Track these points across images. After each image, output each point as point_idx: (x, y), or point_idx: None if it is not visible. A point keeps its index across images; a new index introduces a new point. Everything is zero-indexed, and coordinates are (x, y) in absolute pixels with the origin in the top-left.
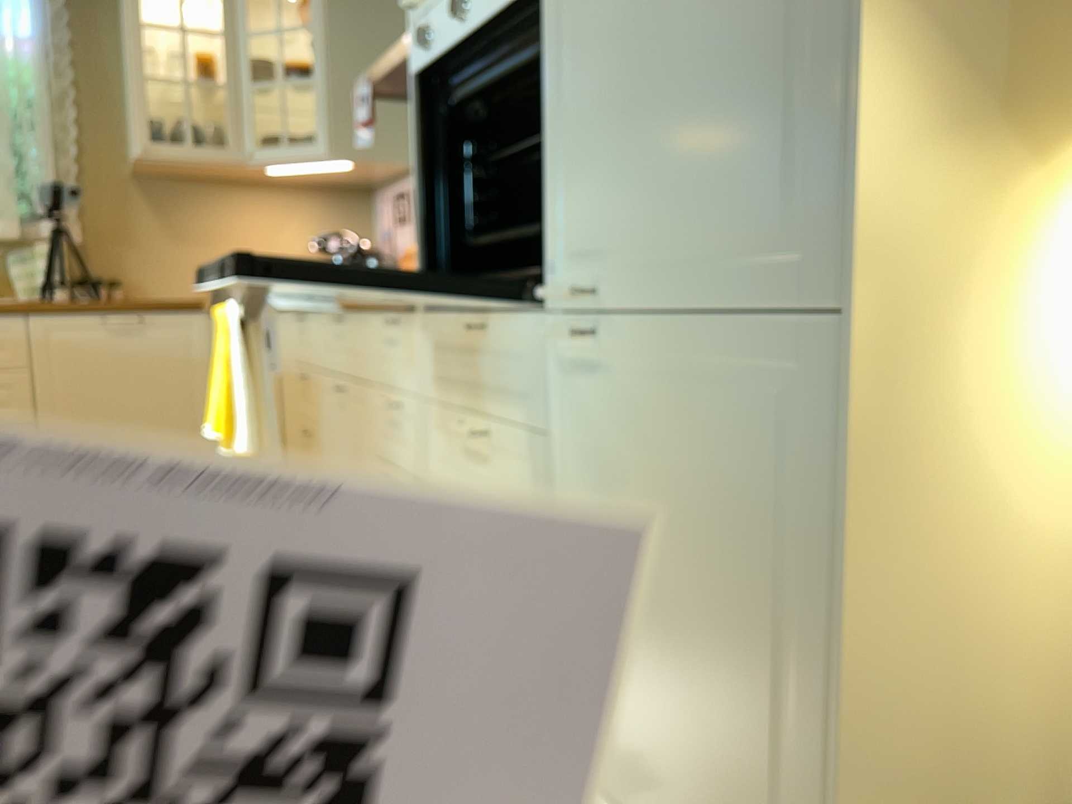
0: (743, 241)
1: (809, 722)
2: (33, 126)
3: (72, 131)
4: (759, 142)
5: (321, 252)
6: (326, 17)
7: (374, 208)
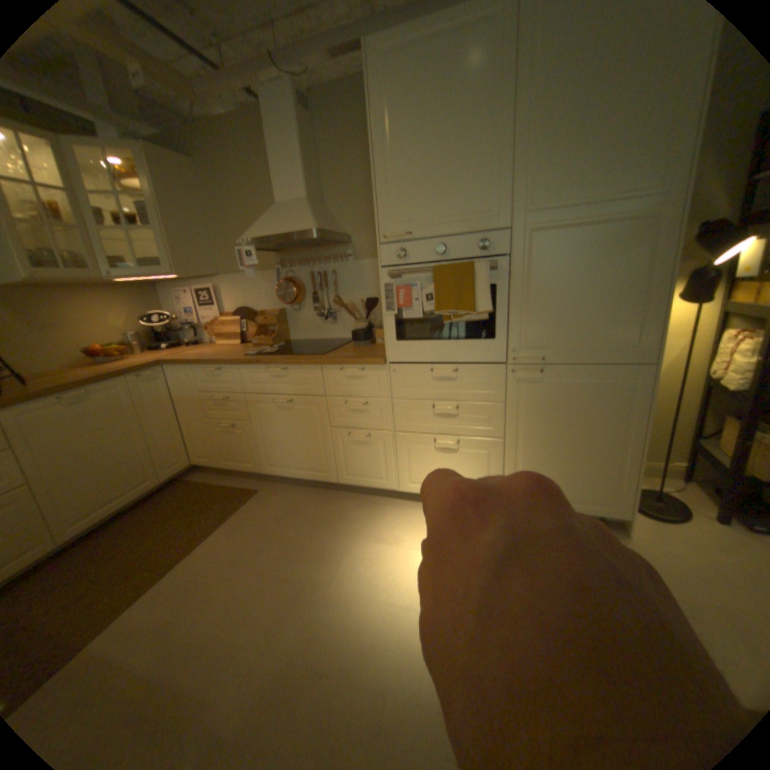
0: (614, 345)
1: (628, 451)
2: None
3: None
4: (623, 321)
5: (143, 323)
6: (151, 188)
7: (158, 293)
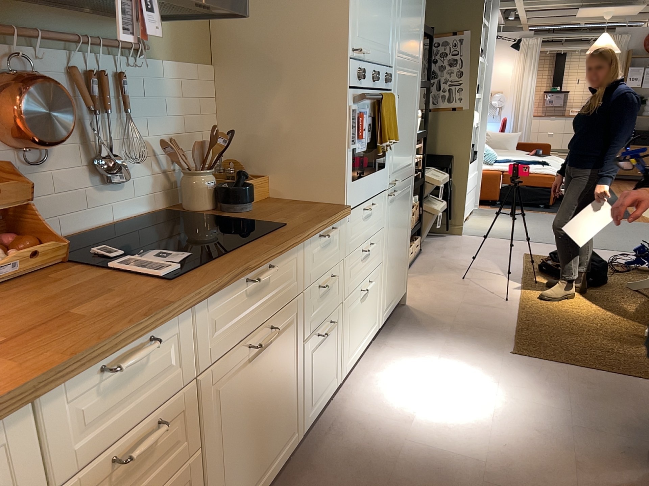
0: (408, 165)
1: (407, 240)
2: None
3: None
4: (410, 147)
5: None
6: None
7: None
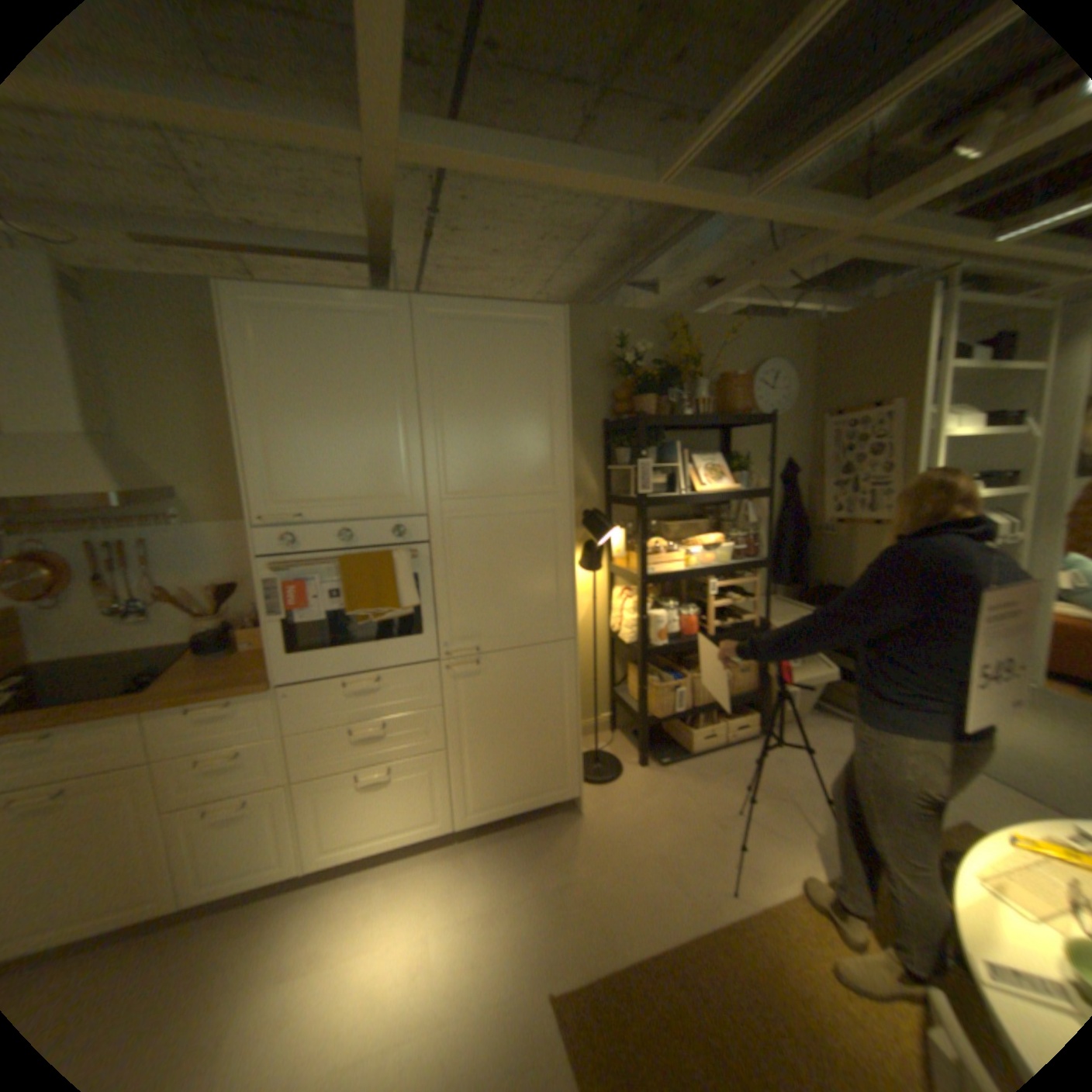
0: (538, 627)
1: (565, 727)
2: None
3: None
4: (543, 604)
5: None
6: None
7: None
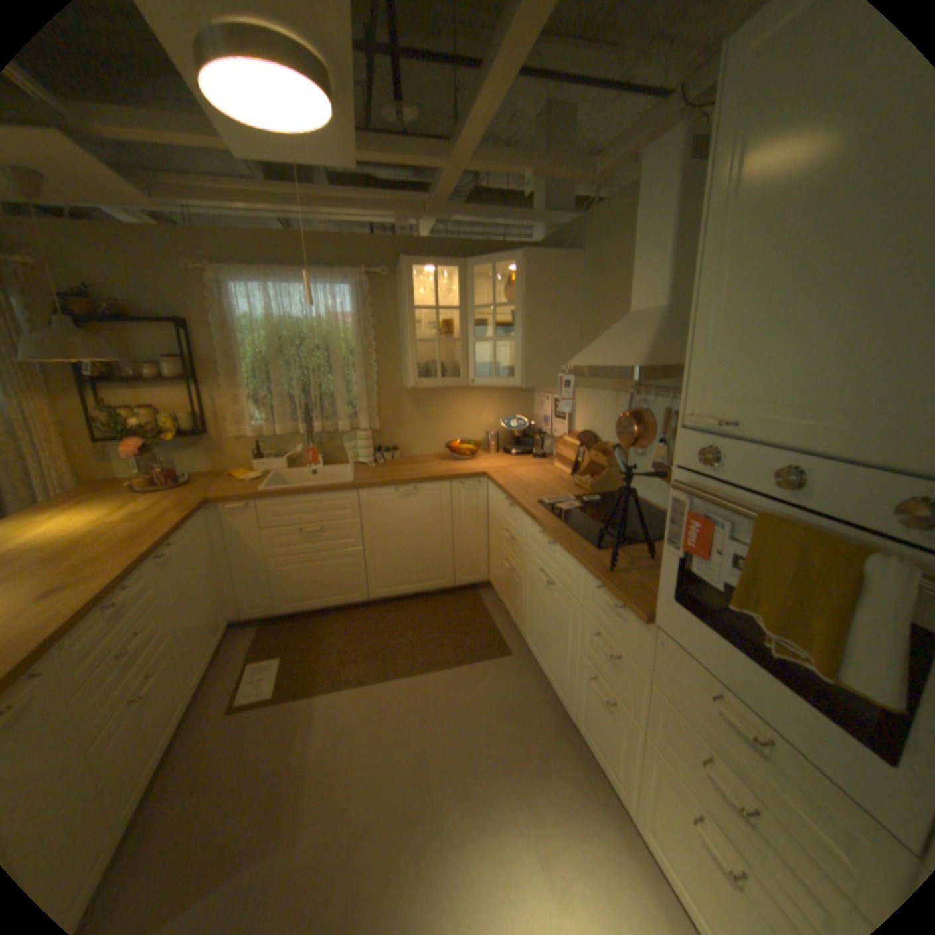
0: None
1: None
2: (355, 367)
3: (374, 367)
4: None
5: (504, 426)
6: (524, 298)
7: (533, 395)
